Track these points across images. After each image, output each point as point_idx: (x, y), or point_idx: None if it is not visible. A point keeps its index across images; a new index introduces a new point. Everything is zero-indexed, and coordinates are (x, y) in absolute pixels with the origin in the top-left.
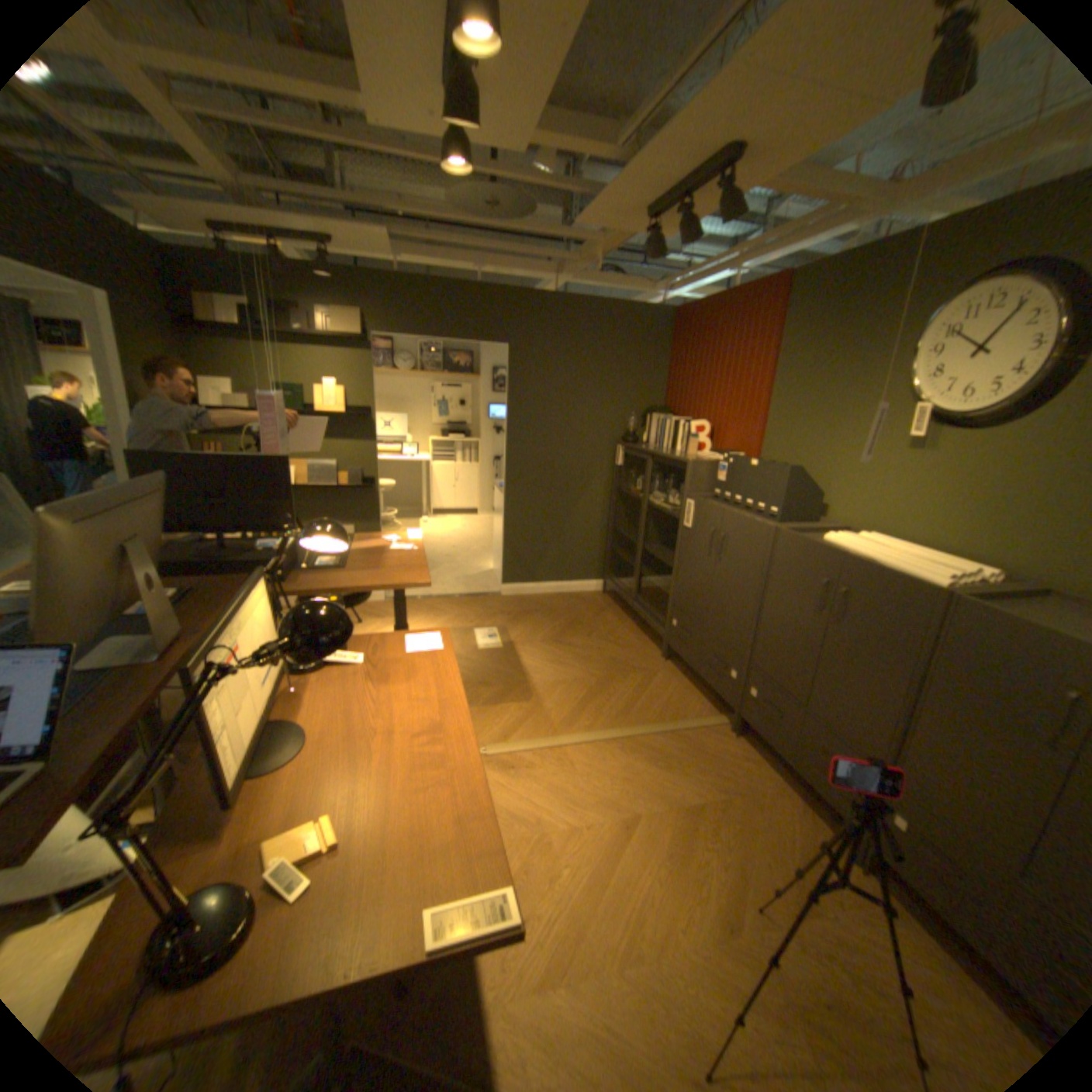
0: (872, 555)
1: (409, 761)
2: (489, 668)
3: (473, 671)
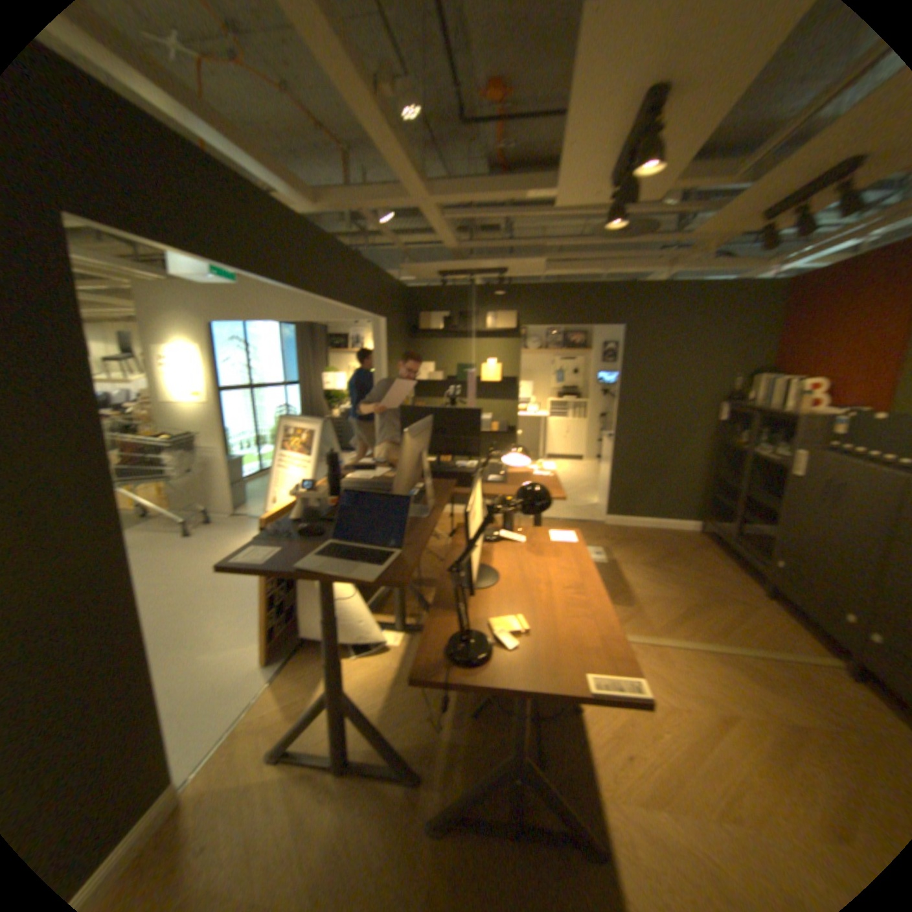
0: None
1: (563, 600)
2: None
3: None
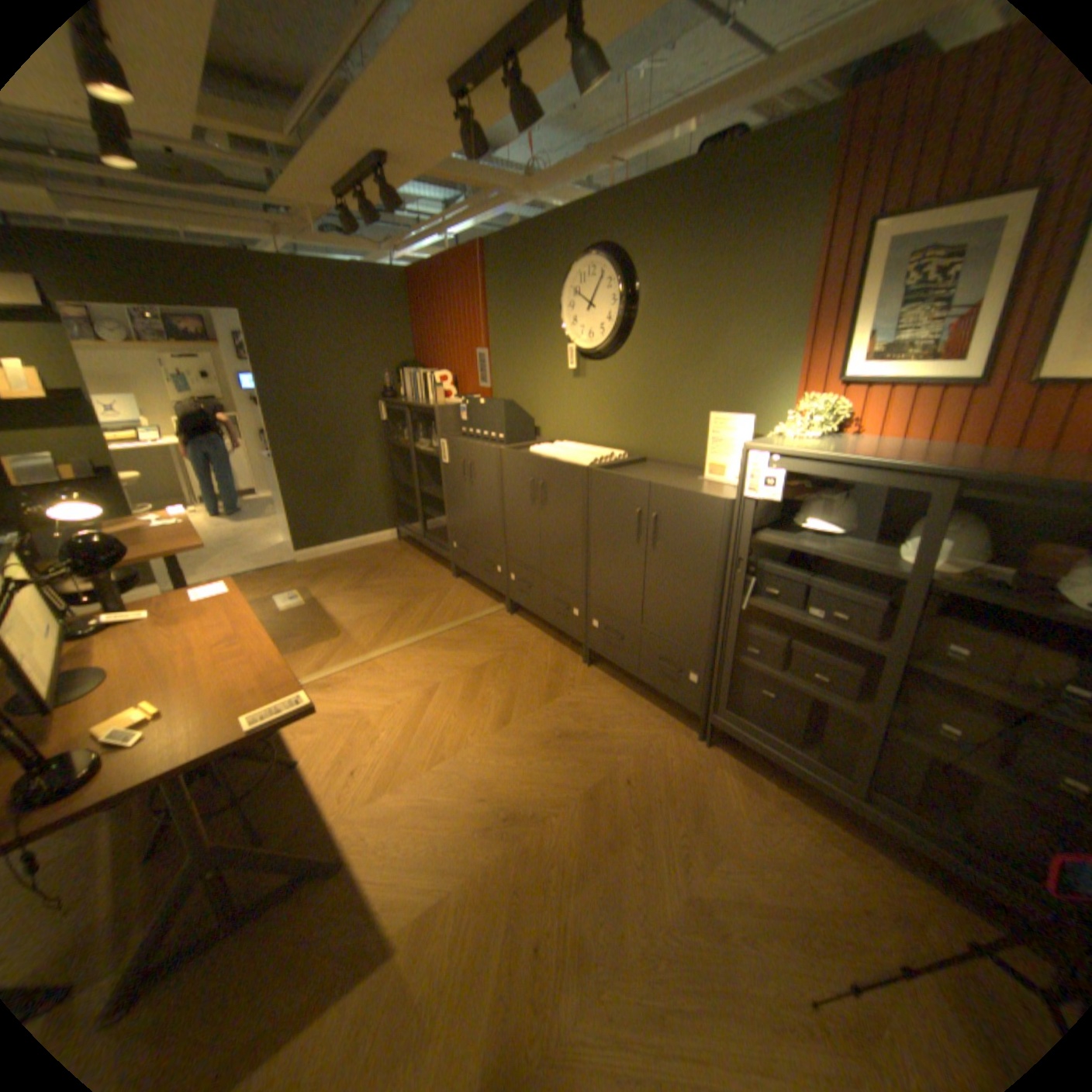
0: (554, 456)
1: (211, 659)
2: (294, 622)
3: (277, 629)
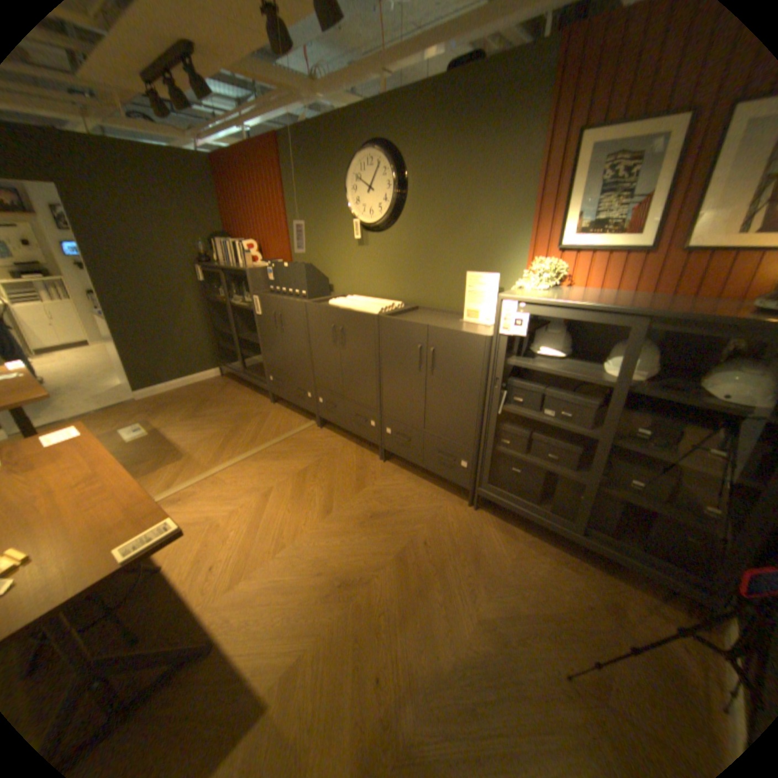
0: (349, 307)
1: (74, 499)
2: (140, 451)
3: (126, 458)
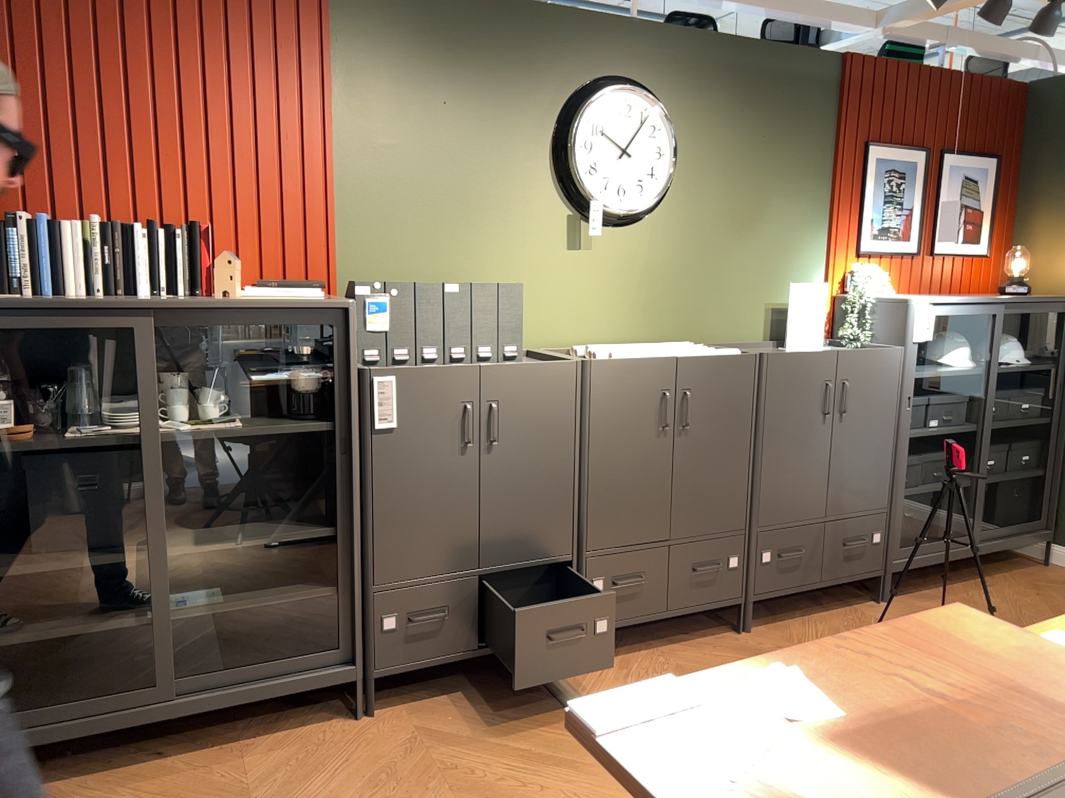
0: (672, 354)
1: None
2: None
3: None
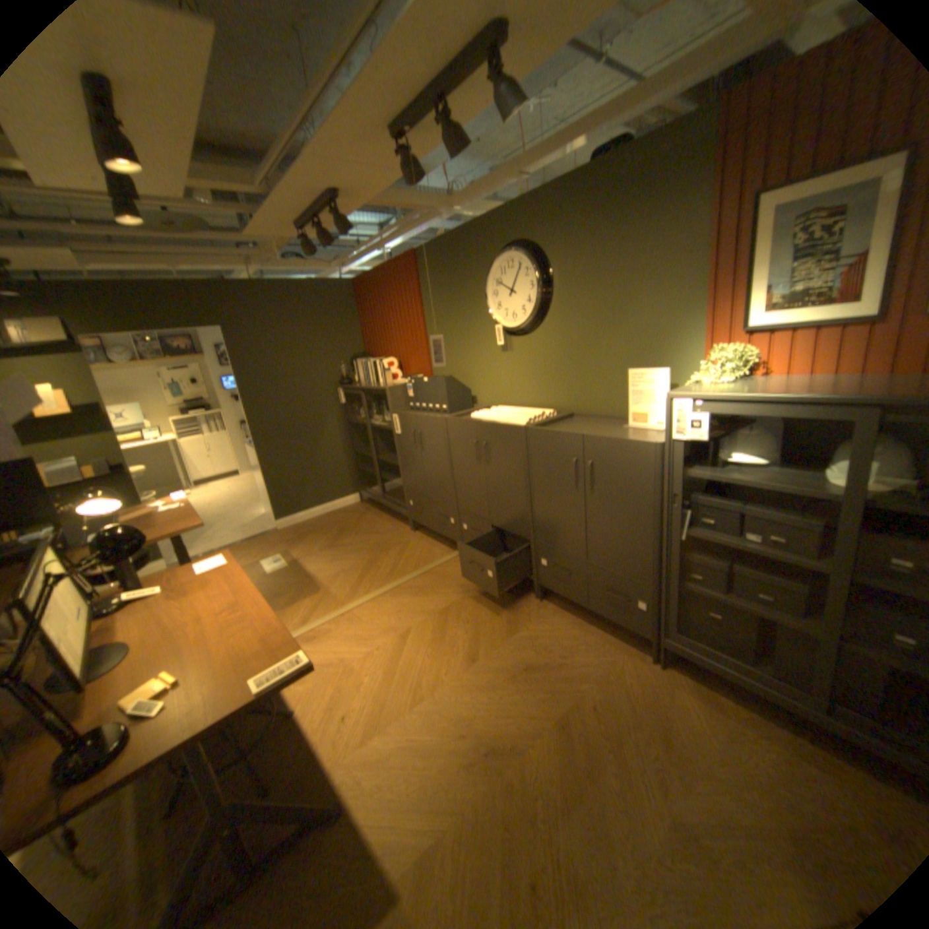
0: (492, 419)
1: (217, 627)
2: (279, 582)
3: (265, 589)
